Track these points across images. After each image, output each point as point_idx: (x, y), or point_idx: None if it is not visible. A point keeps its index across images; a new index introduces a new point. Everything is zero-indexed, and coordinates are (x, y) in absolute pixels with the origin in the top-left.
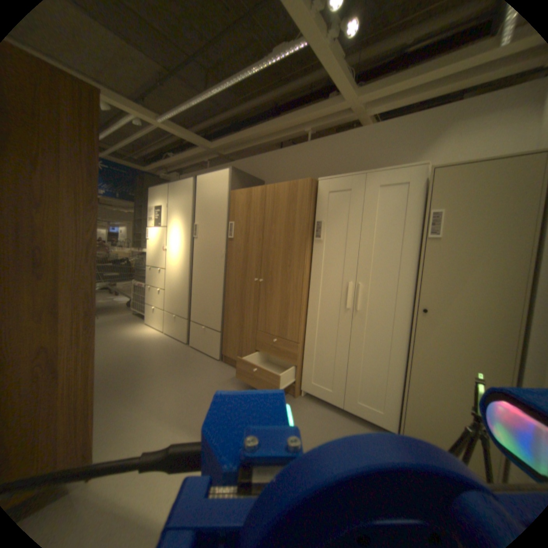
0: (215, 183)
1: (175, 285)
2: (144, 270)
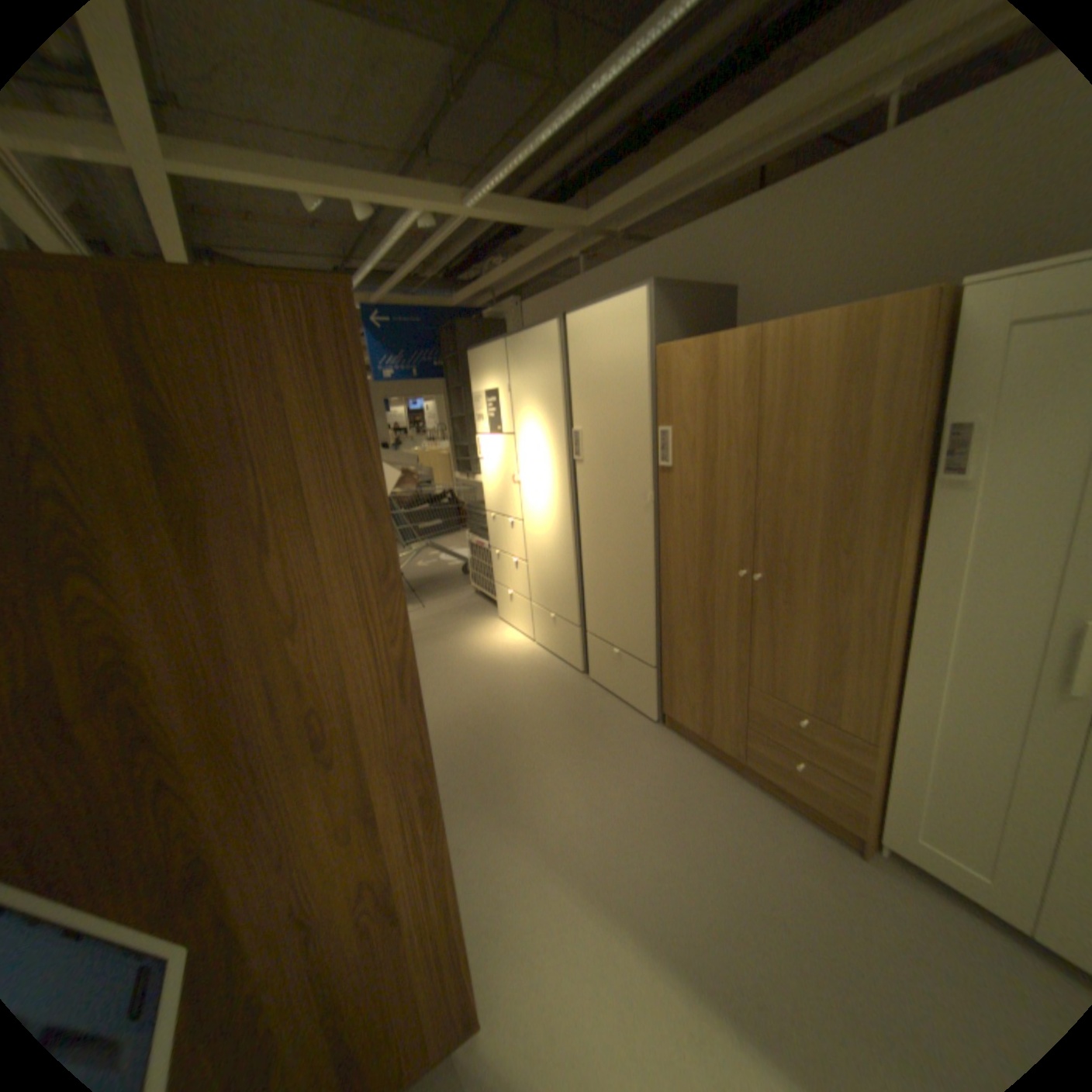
0: (618, 328)
1: (552, 556)
2: (486, 515)
